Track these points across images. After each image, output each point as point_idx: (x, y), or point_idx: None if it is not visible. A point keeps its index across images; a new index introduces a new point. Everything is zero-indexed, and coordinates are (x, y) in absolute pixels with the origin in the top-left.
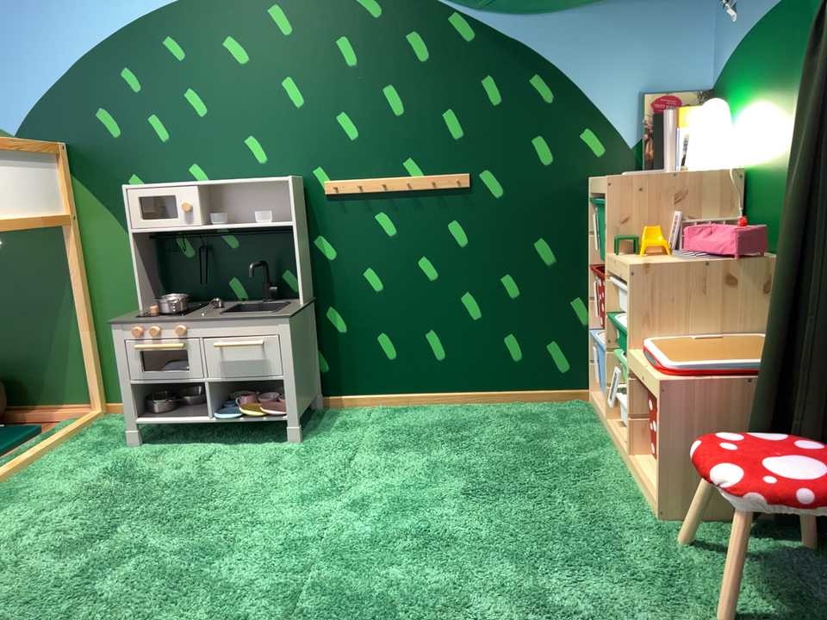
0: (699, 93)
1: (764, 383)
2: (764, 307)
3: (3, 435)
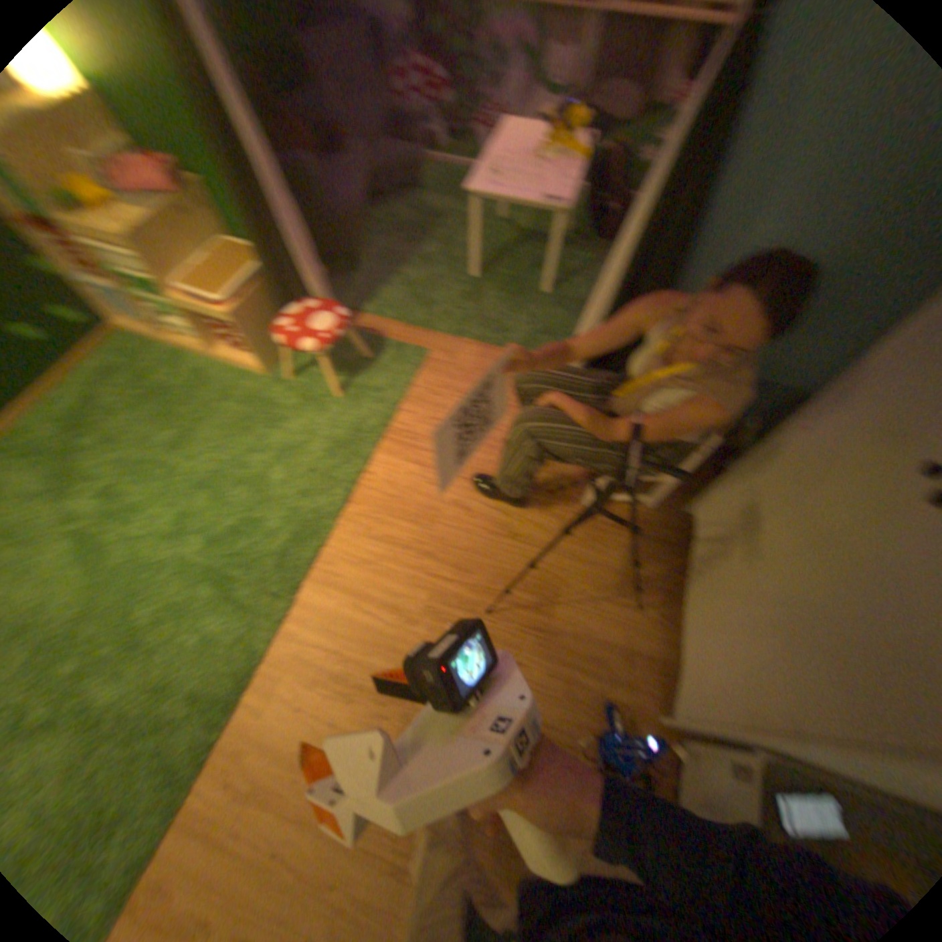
0: None
1: (264, 282)
2: (203, 219)
3: None
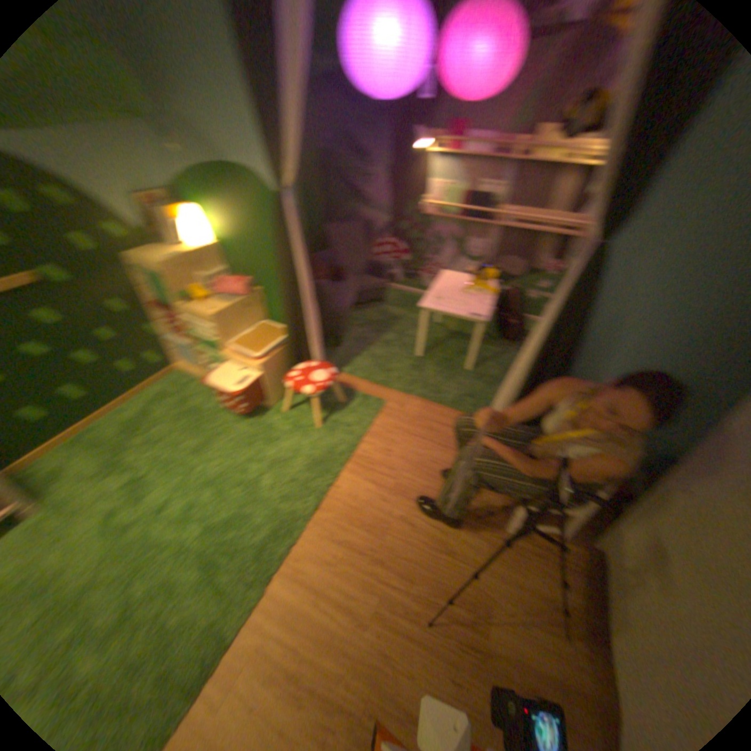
0: (160, 191)
1: (287, 349)
2: (257, 311)
3: None
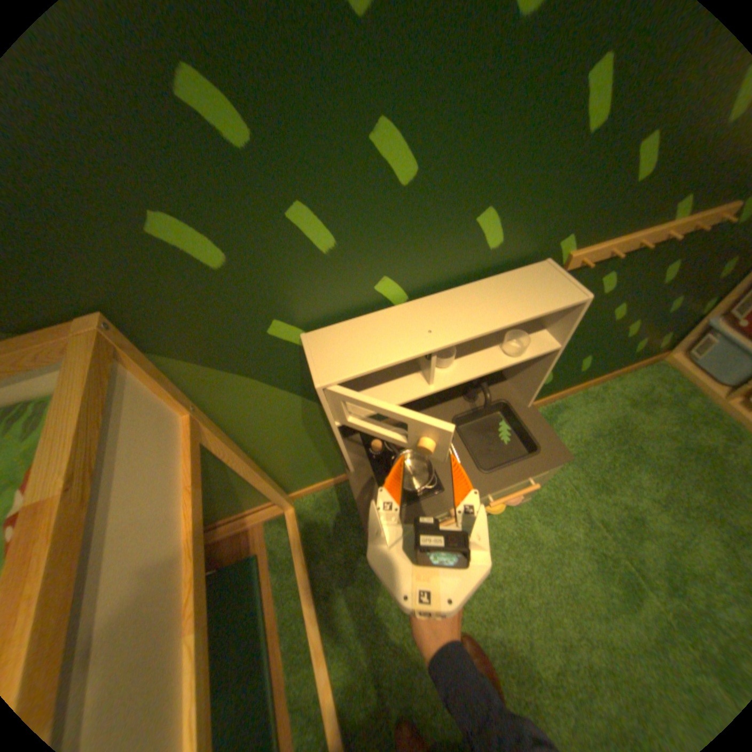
0: None
1: None
2: None
3: (233, 589)
